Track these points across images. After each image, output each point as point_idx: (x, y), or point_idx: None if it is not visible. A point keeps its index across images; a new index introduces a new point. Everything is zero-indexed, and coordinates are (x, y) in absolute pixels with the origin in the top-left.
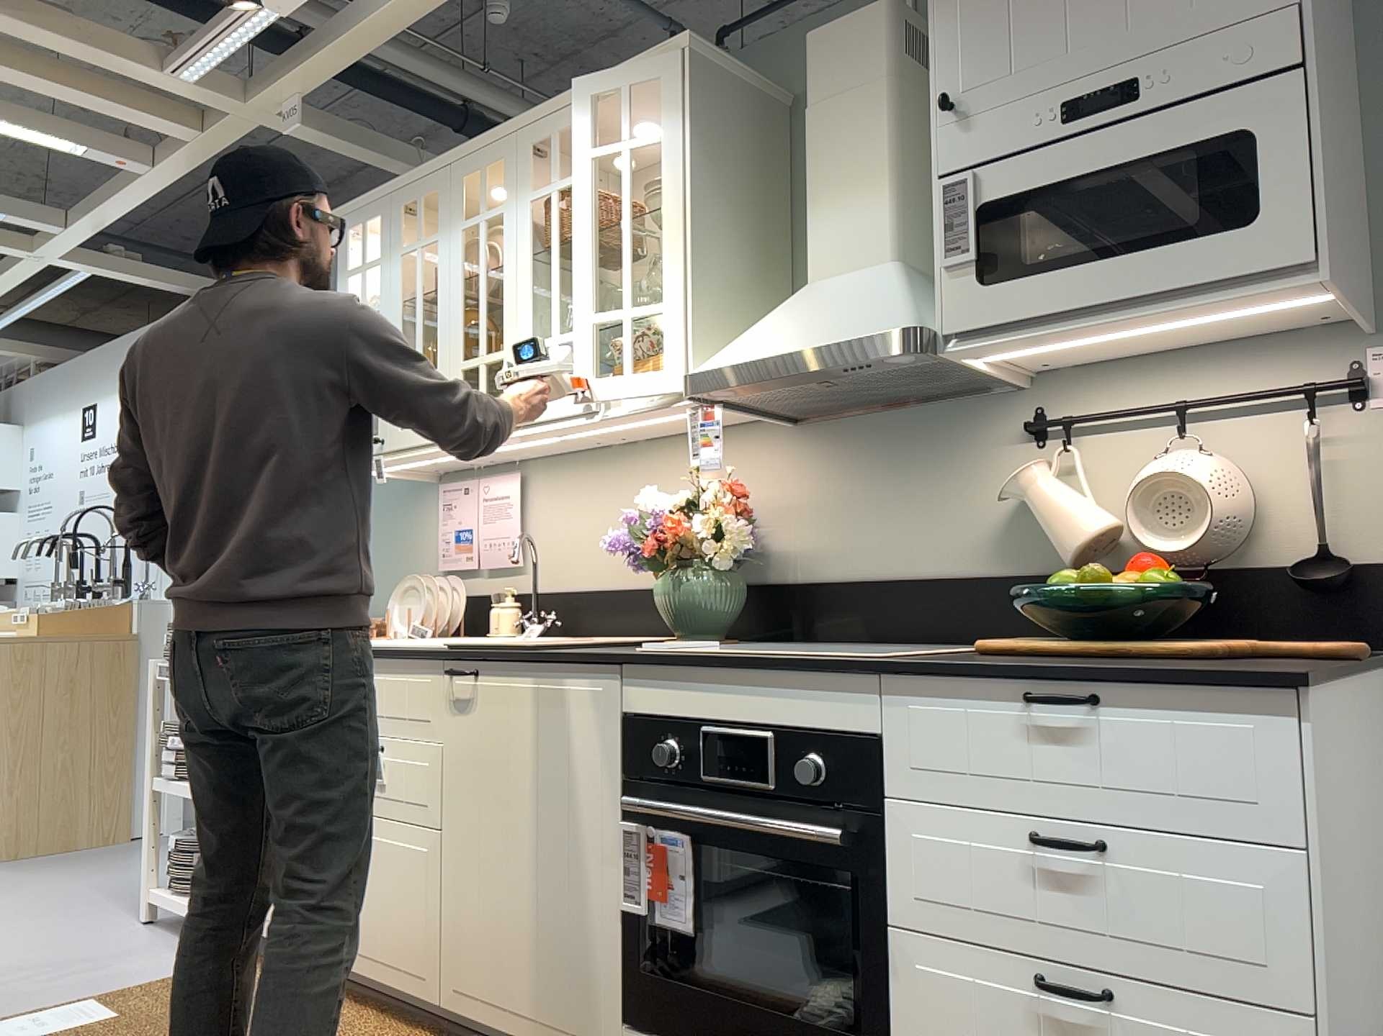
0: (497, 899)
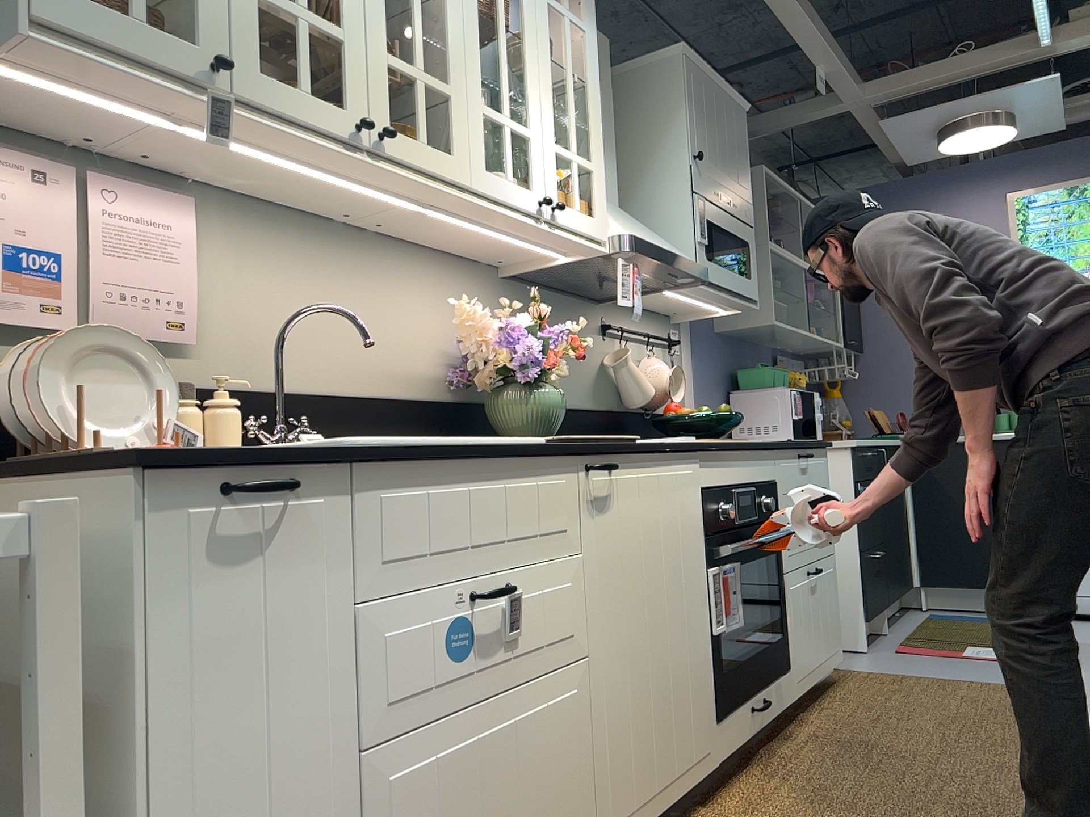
0: (643, 692)
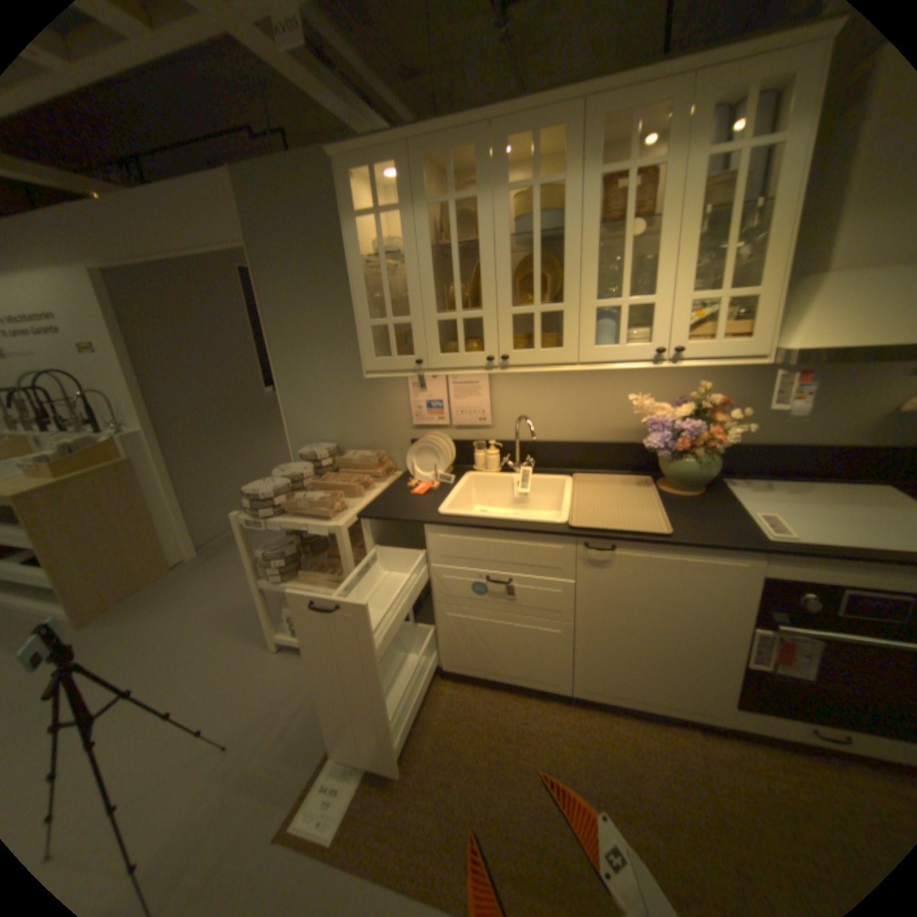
0: (630, 657)
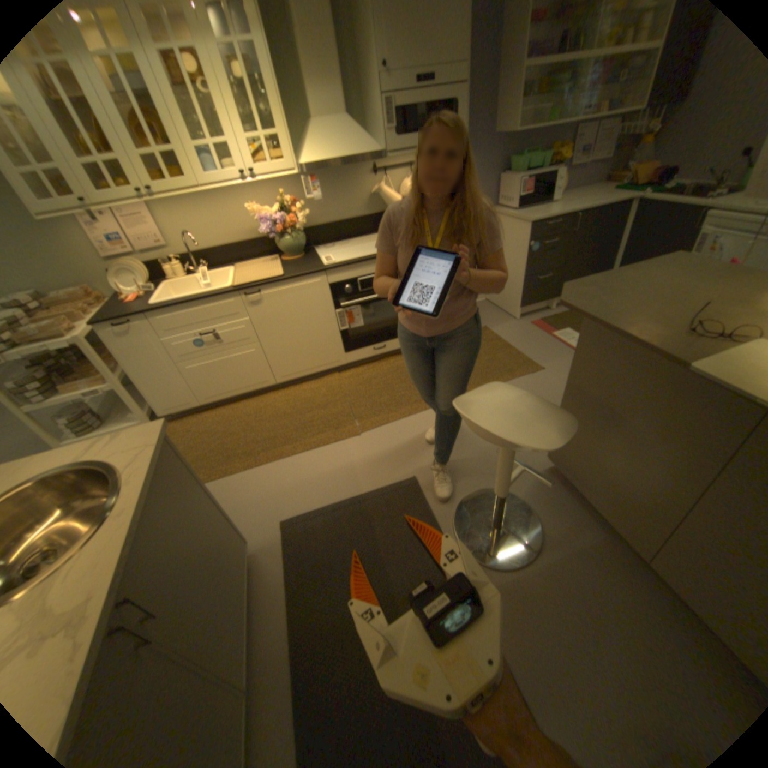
0: (292, 349)
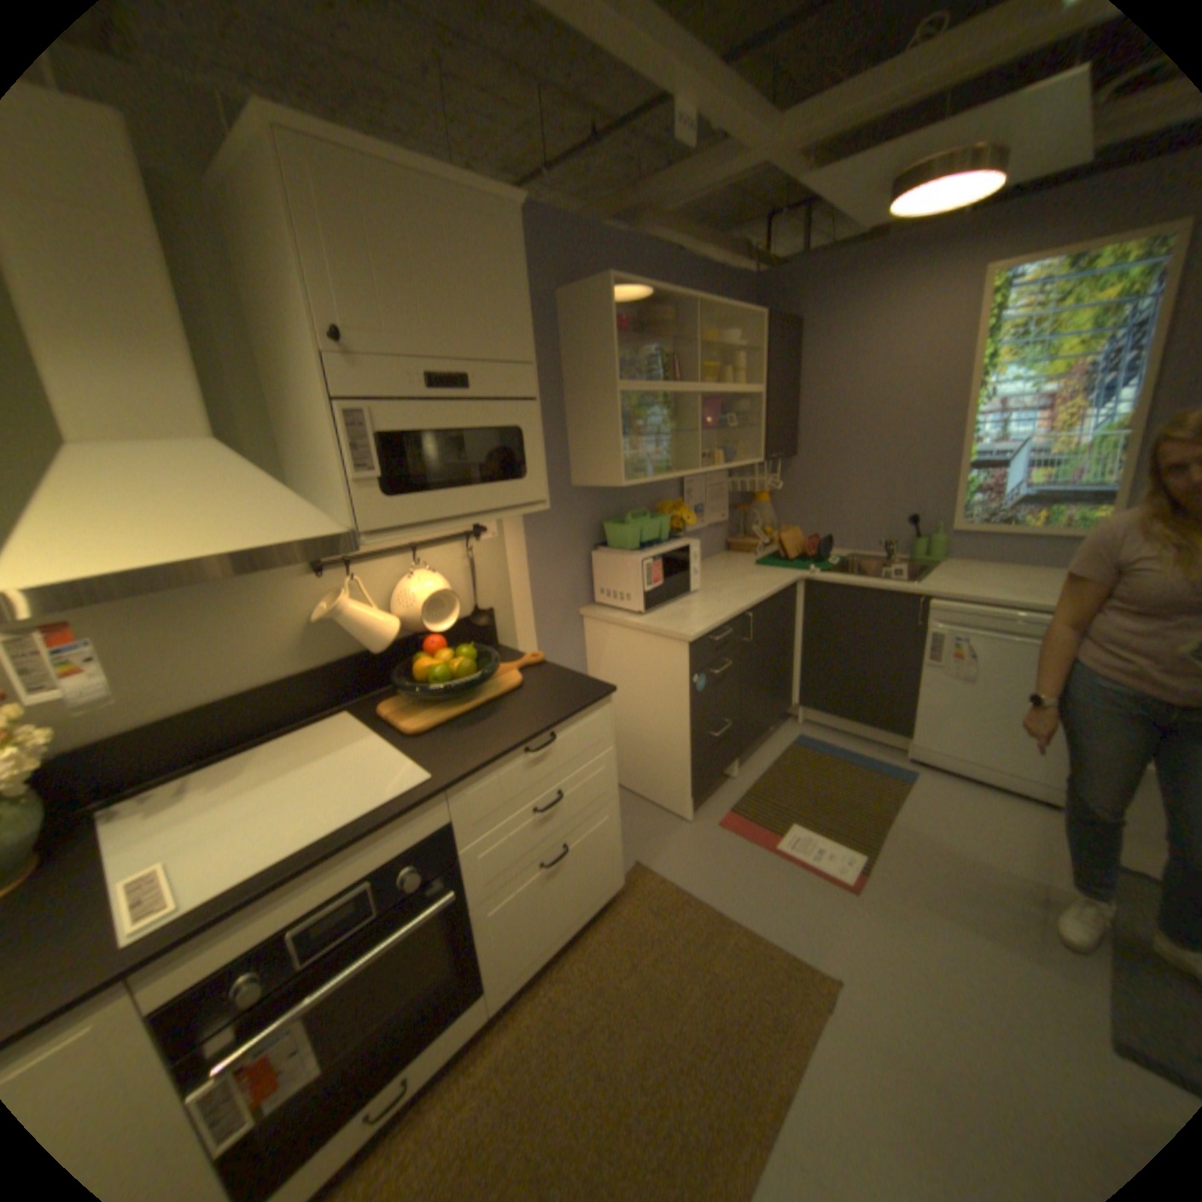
0: None
